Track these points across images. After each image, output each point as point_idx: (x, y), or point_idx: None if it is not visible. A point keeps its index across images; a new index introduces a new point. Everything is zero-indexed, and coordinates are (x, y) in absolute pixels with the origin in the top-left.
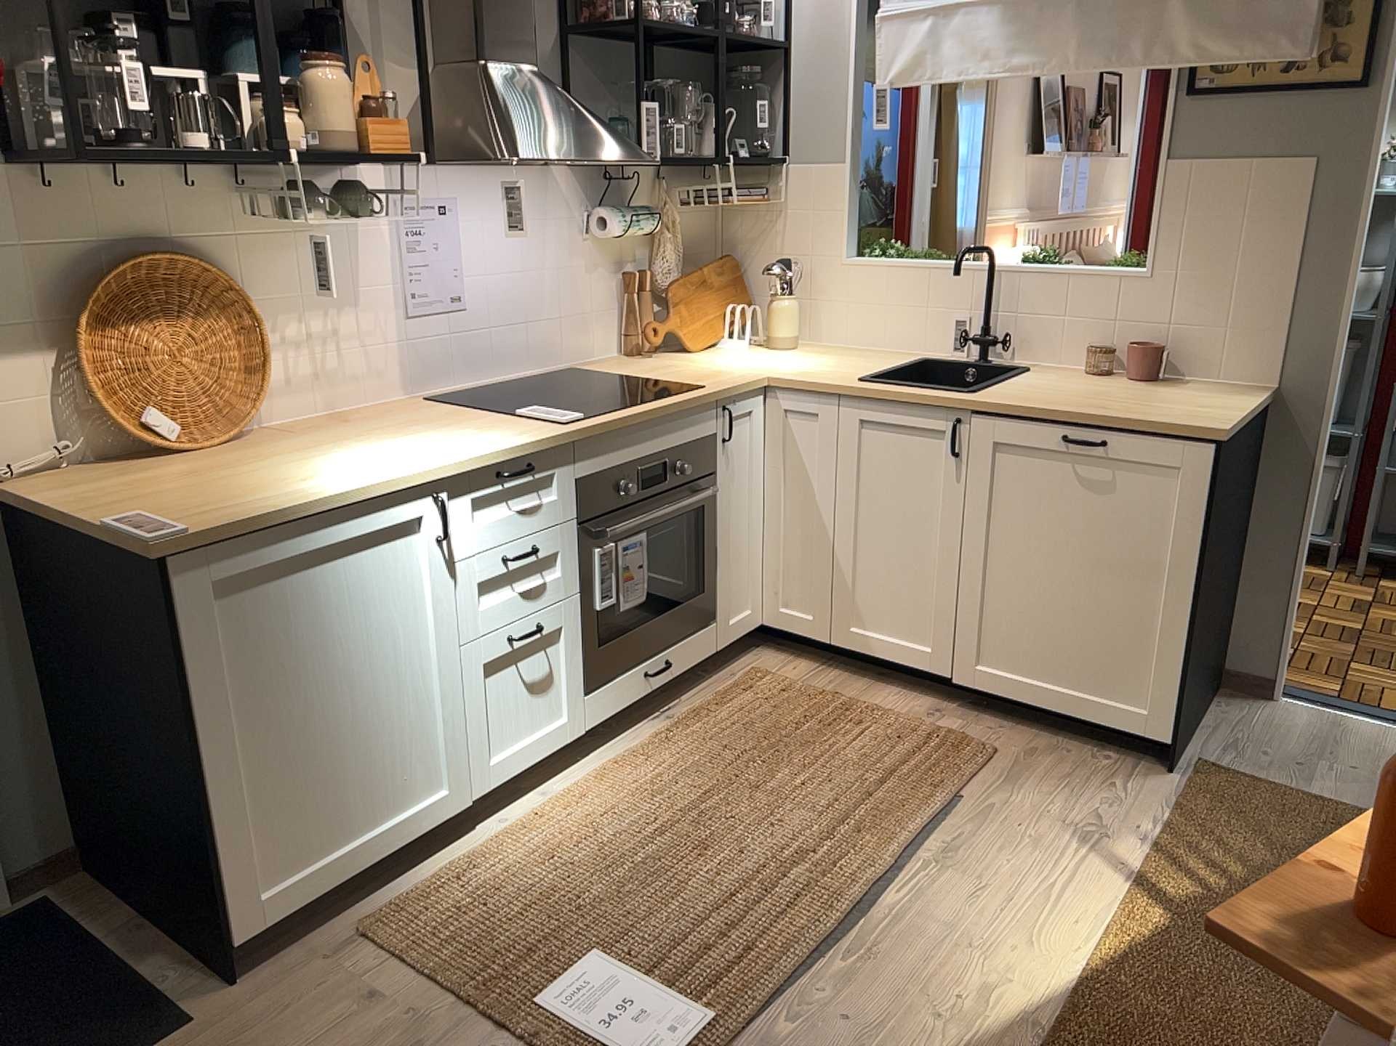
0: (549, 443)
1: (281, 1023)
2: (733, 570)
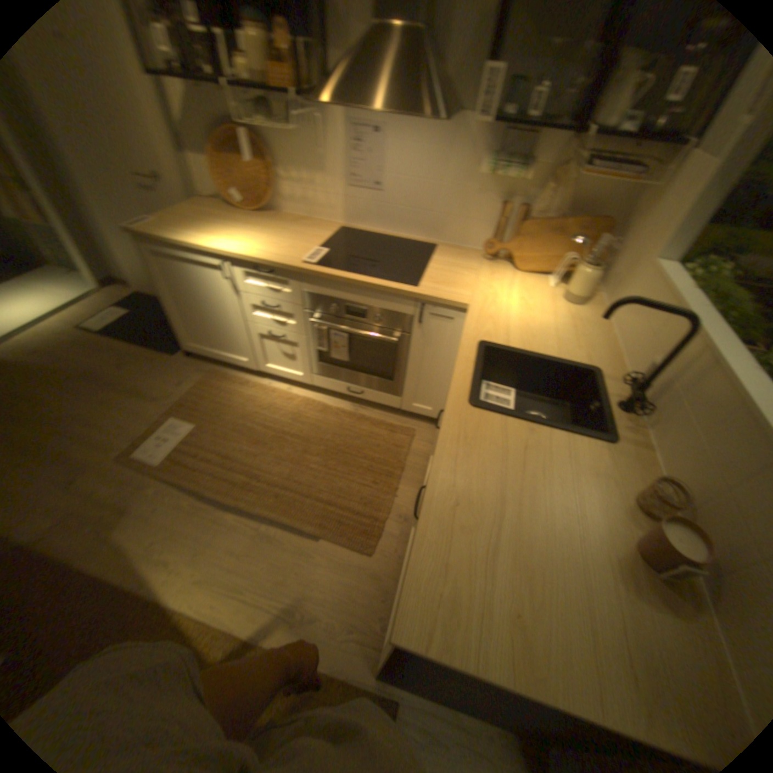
0: (277, 266)
1: (167, 372)
2: (417, 384)
